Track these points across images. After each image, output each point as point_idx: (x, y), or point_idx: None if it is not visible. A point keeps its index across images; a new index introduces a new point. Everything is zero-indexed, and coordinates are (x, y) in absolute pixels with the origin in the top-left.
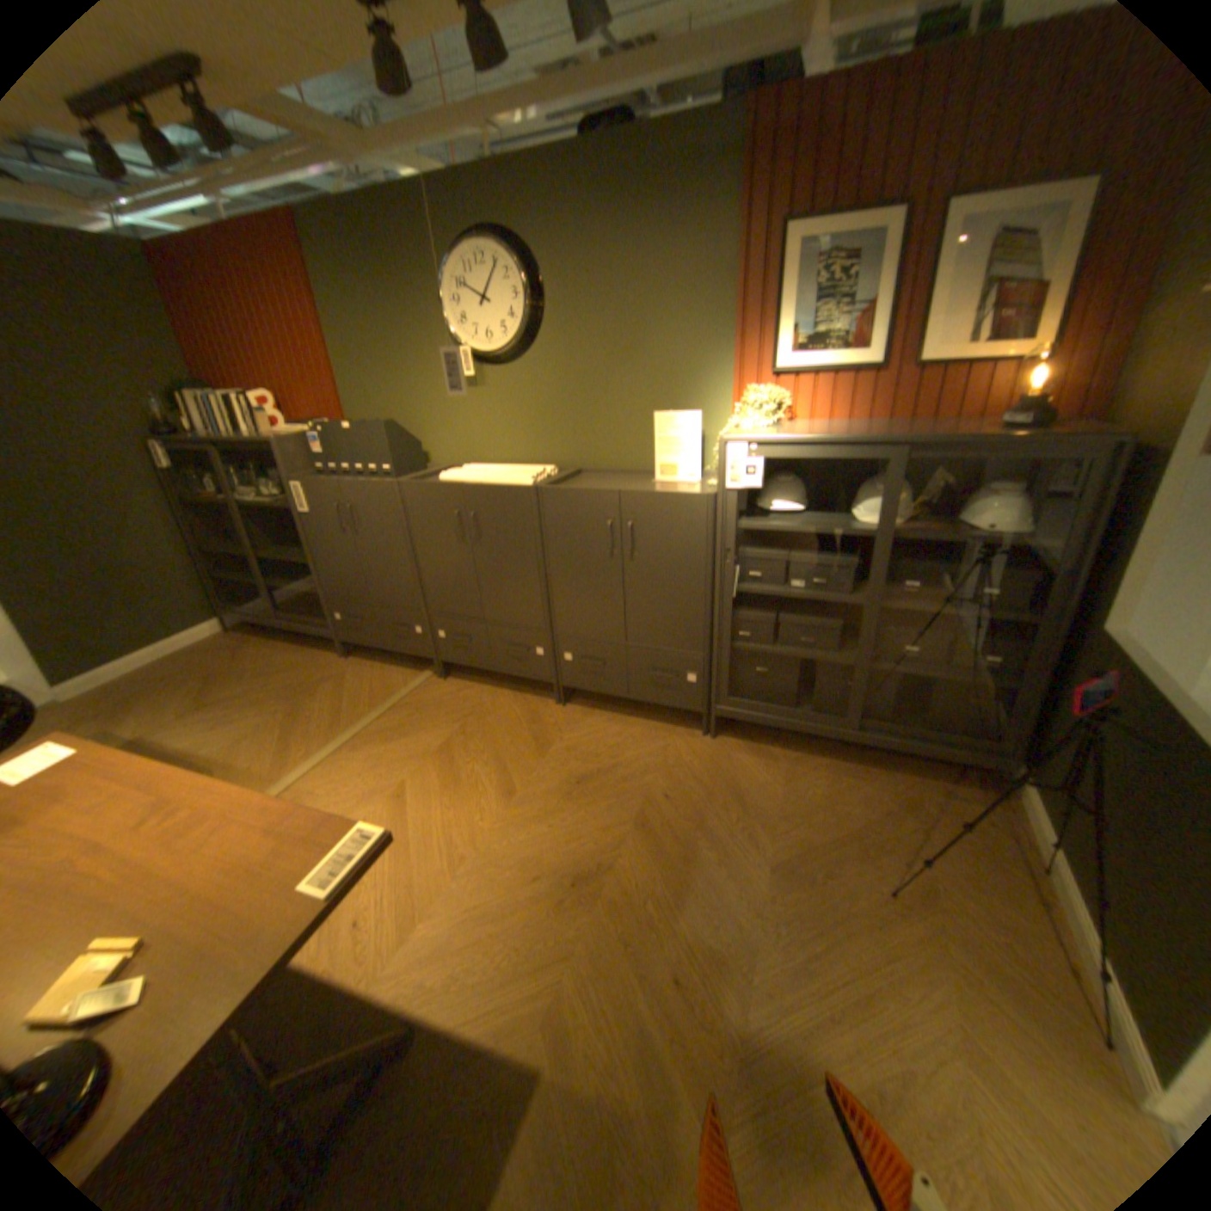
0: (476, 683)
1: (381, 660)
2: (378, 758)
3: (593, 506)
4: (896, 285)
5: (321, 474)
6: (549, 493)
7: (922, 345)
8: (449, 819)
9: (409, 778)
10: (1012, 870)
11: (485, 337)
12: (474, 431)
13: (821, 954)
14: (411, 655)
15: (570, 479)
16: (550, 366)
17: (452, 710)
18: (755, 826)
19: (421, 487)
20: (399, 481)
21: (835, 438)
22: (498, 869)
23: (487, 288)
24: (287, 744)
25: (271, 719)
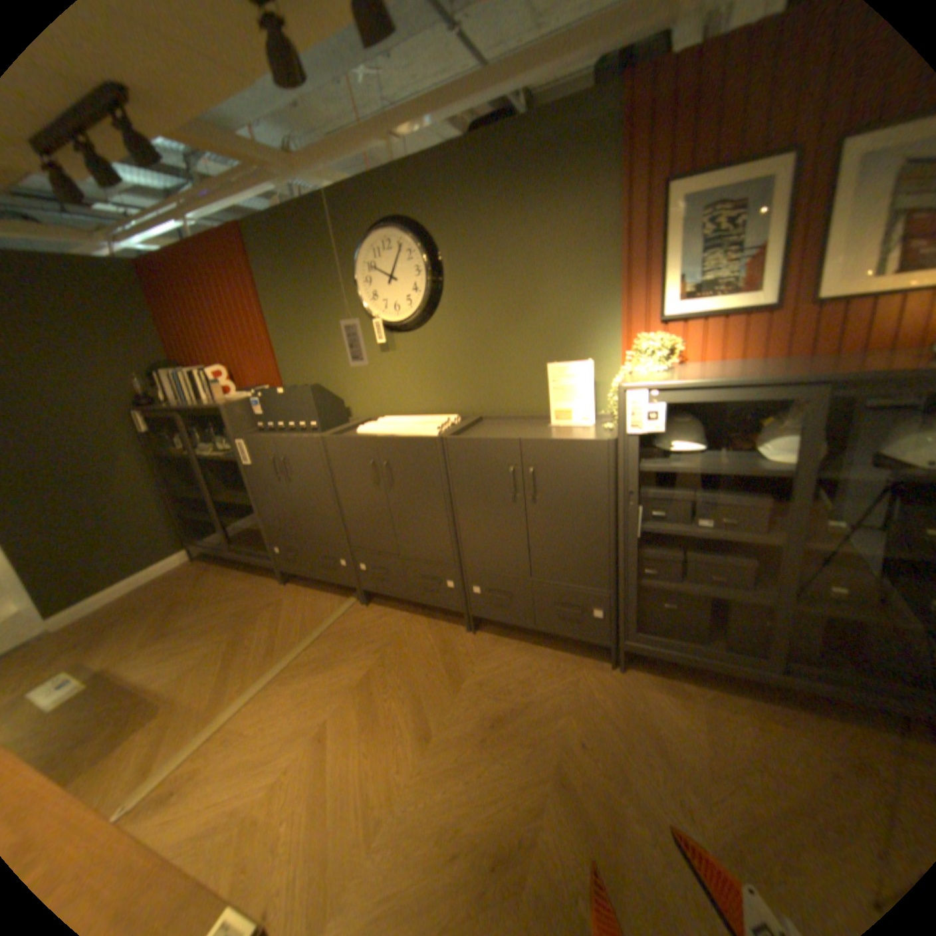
0: (393, 609)
1: (313, 586)
2: (302, 693)
3: (494, 453)
4: (789, 228)
5: (261, 430)
6: (454, 442)
7: (820, 283)
8: (364, 770)
9: (329, 718)
10: None
11: (393, 309)
12: (387, 388)
13: None
14: (337, 584)
15: (471, 427)
16: (451, 329)
17: (372, 639)
18: (685, 791)
19: (341, 440)
20: (323, 435)
21: (745, 380)
22: (413, 842)
23: (394, 268)
24: (225, 676)
25: (214, 649)
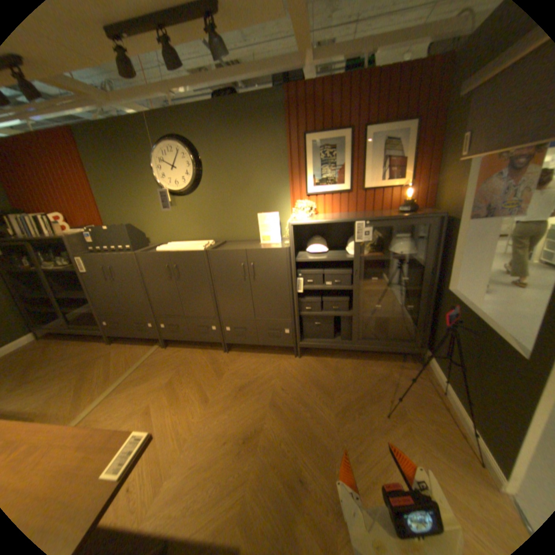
0: (181, 348)
1: (129, 343)
2: (132, 395)
3: (234, 257)
4: (351, 159)
5: (91, 252)
6: (212, 253)
7: (364, 182)
8: (174, 421)
9: (150, 403)
10: (432, 396)
11: (174, 184)
12: (172, 227)
13: (363, 452)
14: (146, 339)
15: (221, 246)
16: (207, 196)
17: (171, 364)
18: (324, 397)
19: (147, 255)
20: (135, 253)
21: (336, 221)
22: (204, 443)
23: (174, 162)
24: (79, 396)
25: (68, 384)
